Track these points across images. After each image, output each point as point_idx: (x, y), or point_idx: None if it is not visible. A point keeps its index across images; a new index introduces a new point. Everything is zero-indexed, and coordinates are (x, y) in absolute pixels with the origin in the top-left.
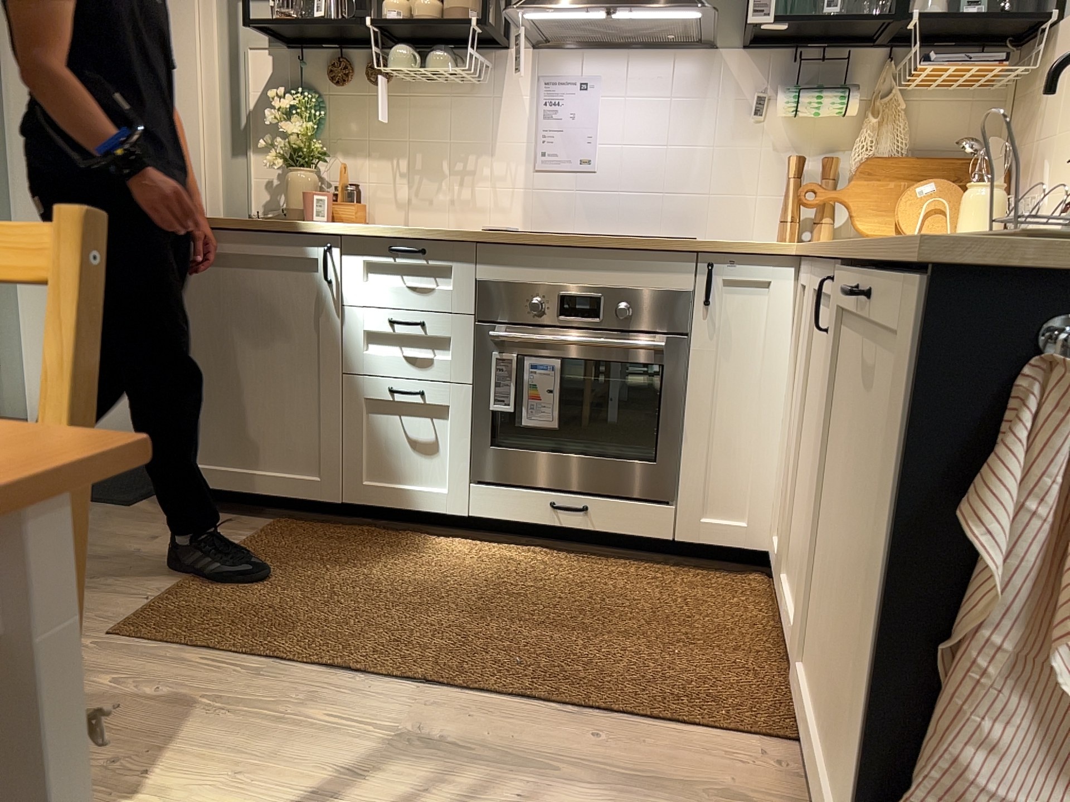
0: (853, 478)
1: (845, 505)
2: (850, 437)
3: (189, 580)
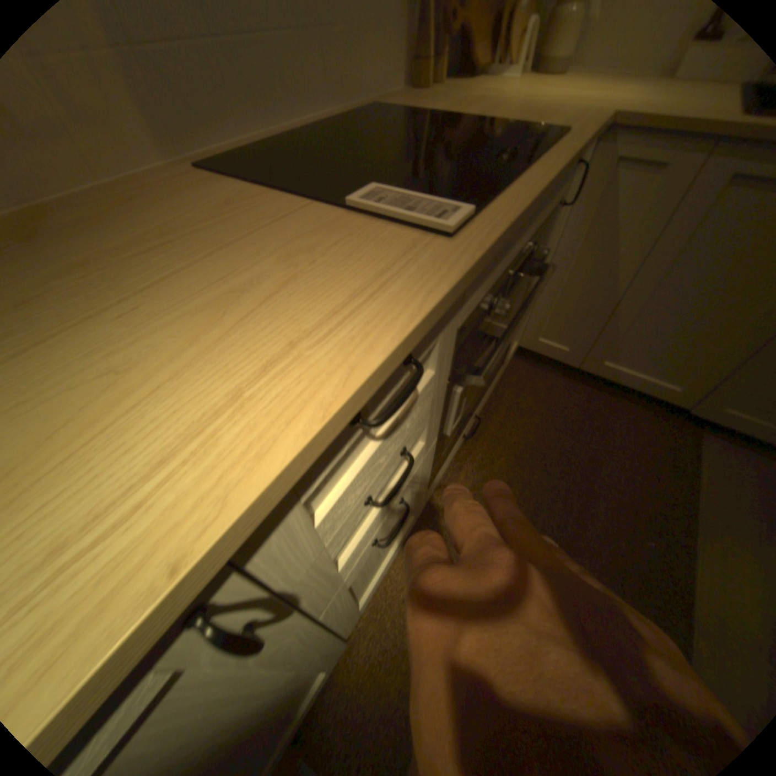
0: None
1: None
2: None
3: None
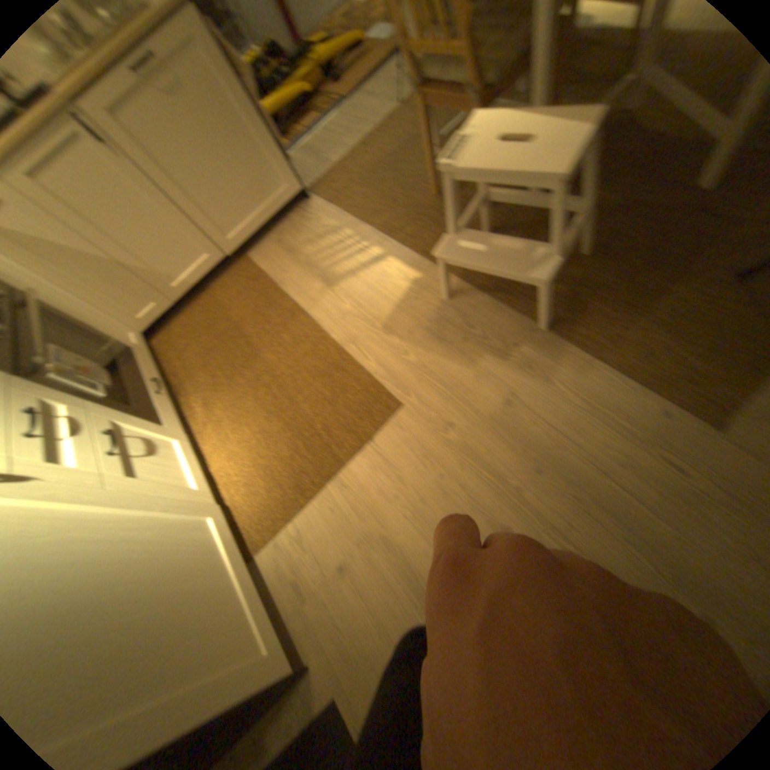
0: (193, 132)
1: (198, 147)
2: (175, 128)
3: (348, 456)
